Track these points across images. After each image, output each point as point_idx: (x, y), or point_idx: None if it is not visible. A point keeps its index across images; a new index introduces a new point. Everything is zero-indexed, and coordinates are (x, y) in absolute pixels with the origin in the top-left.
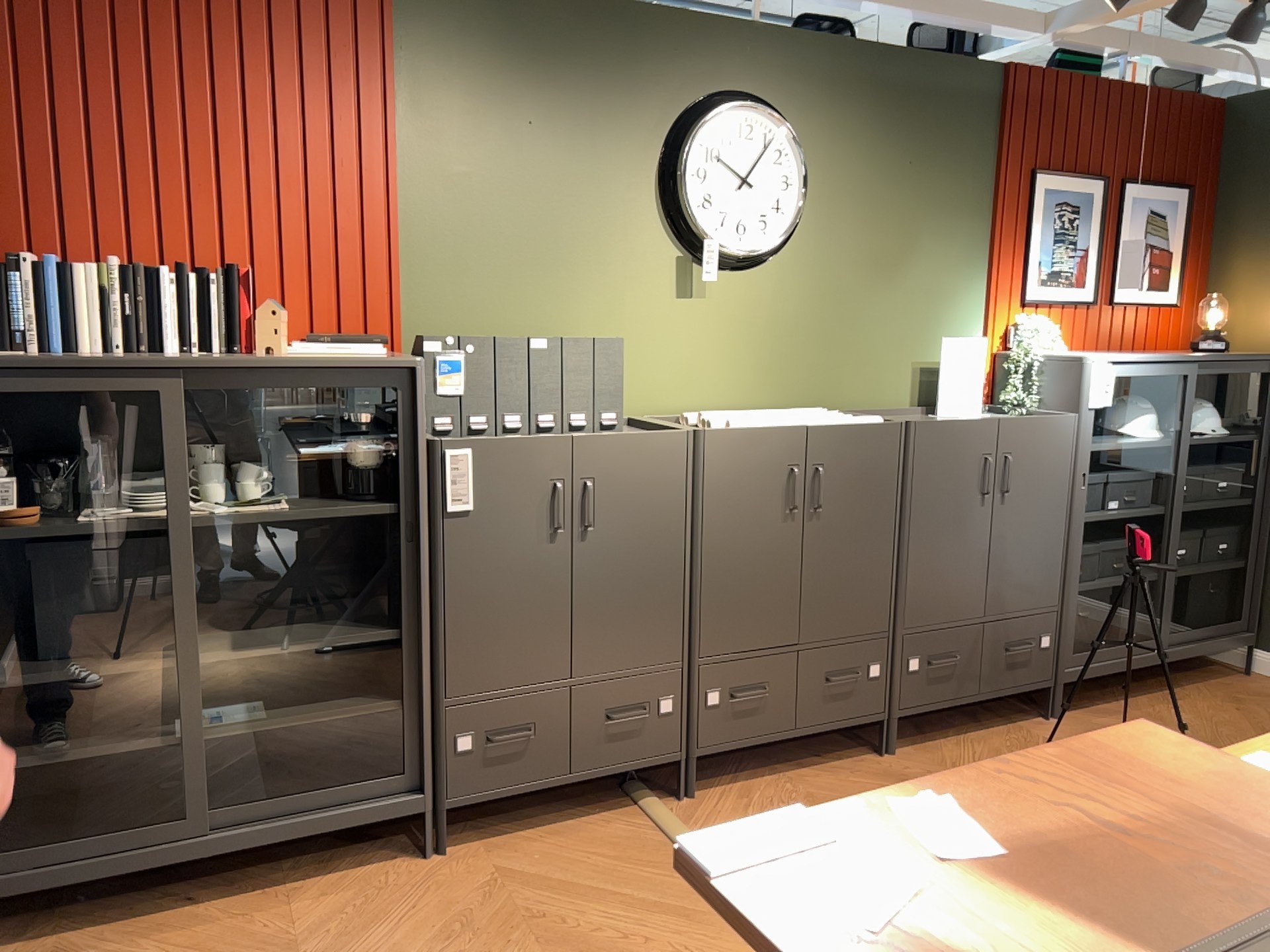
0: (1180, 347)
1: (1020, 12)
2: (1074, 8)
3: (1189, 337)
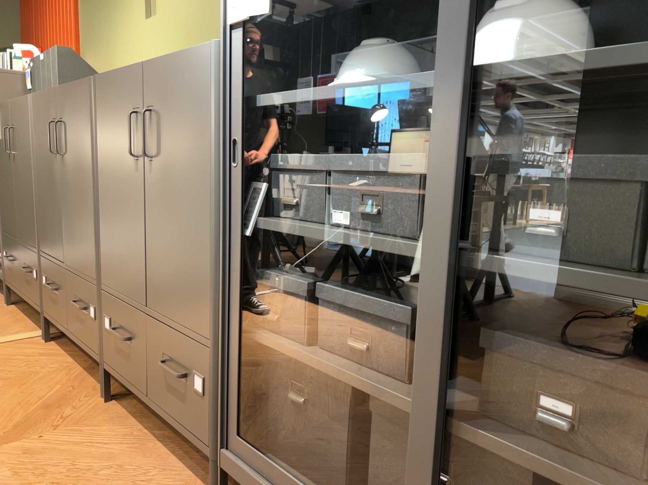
0: None
1: None
2: None
3: None
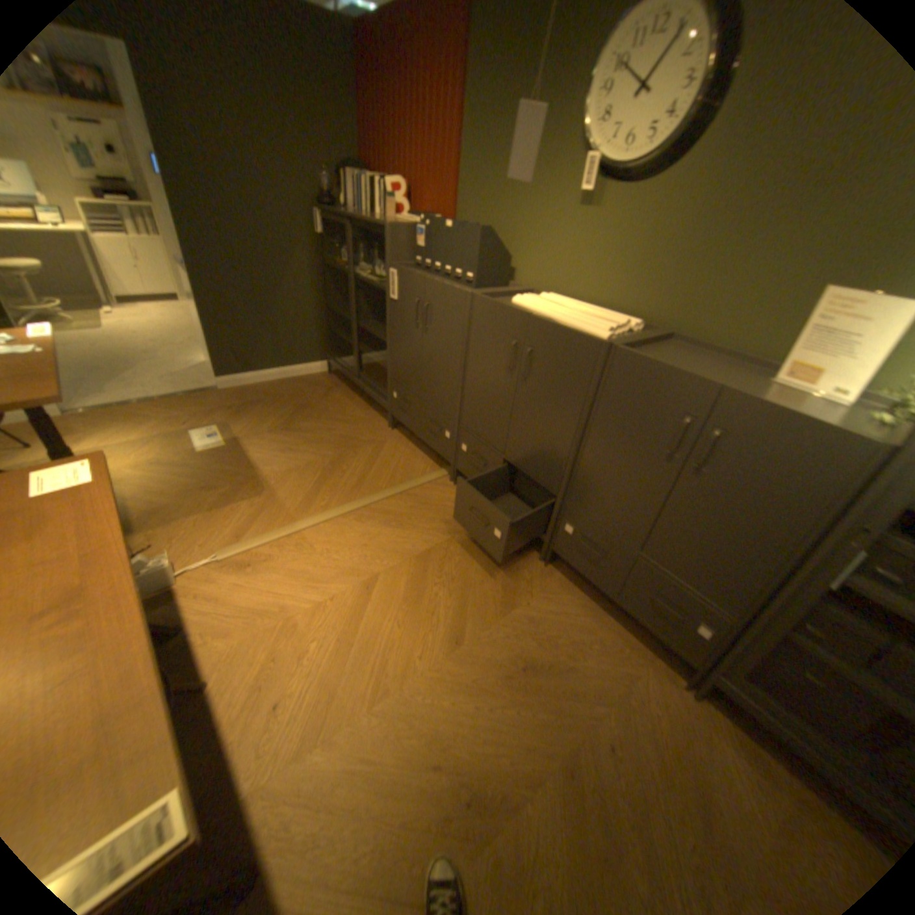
0: None
1: None
2: None
3: None
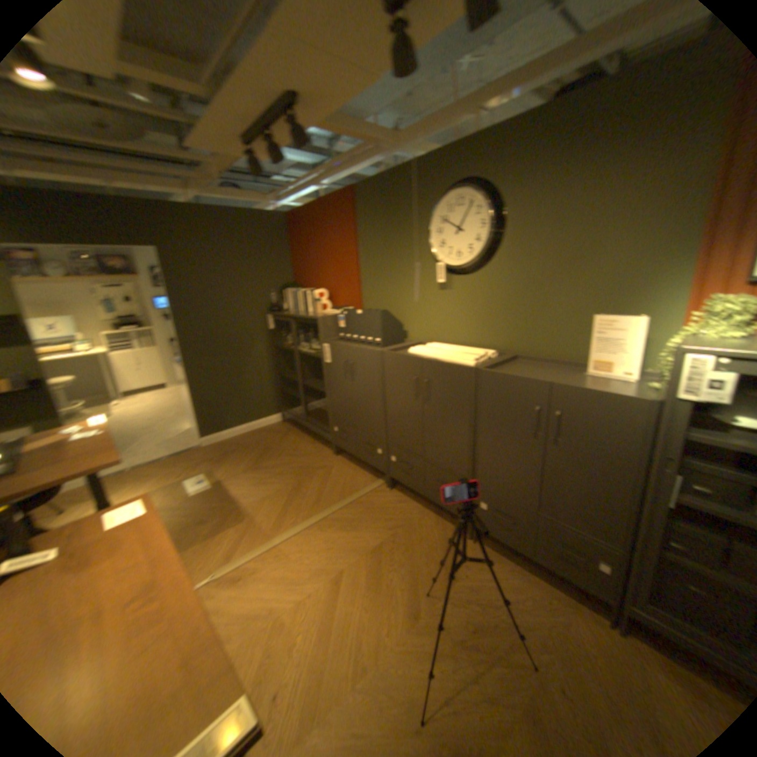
0: None
1: None
2: None
3: None
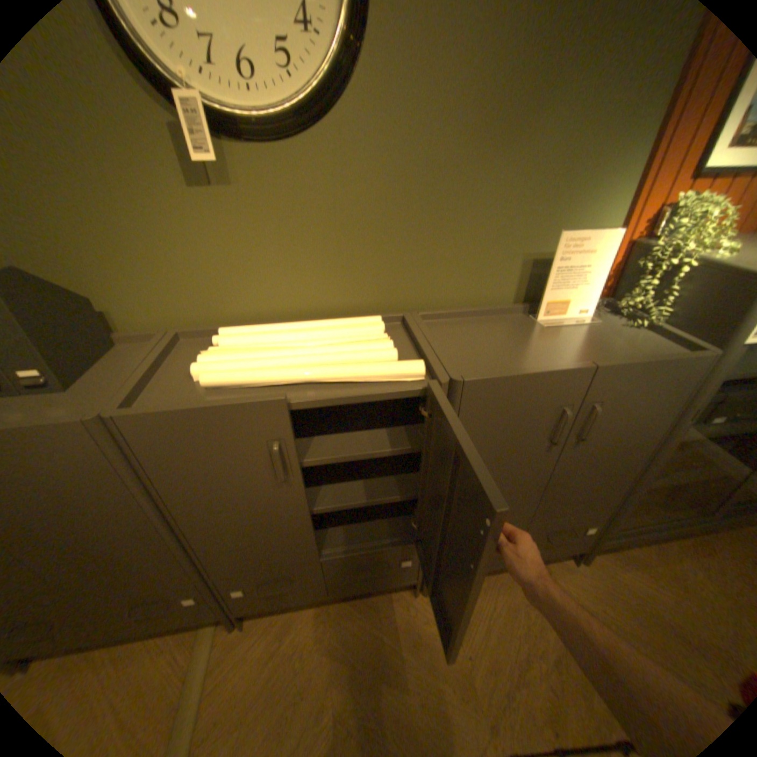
0: None
1: None
2: None
3: None
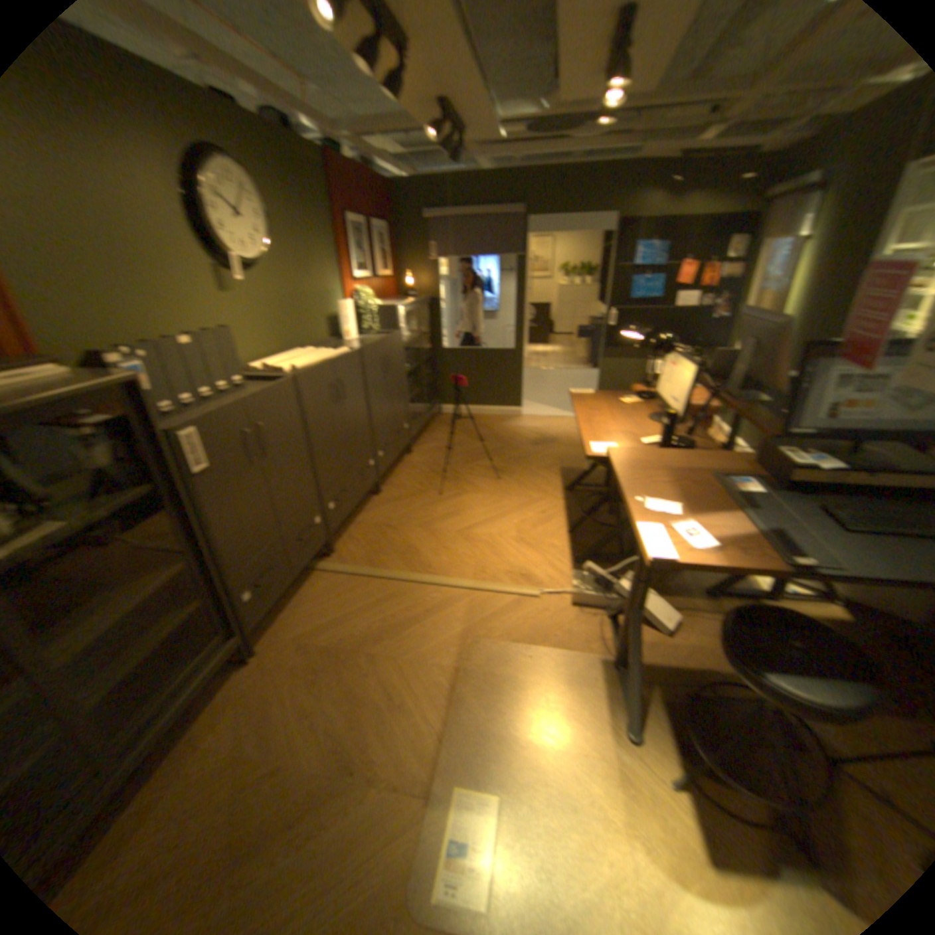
0: (393, 293)
1: (320, 113)
2: (345, 117)
3: (394, 288)
